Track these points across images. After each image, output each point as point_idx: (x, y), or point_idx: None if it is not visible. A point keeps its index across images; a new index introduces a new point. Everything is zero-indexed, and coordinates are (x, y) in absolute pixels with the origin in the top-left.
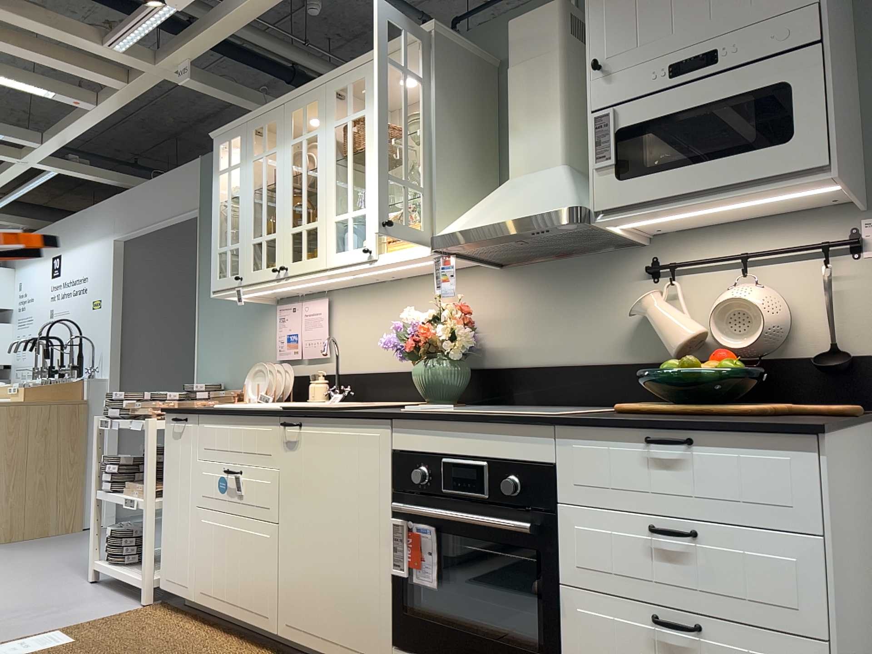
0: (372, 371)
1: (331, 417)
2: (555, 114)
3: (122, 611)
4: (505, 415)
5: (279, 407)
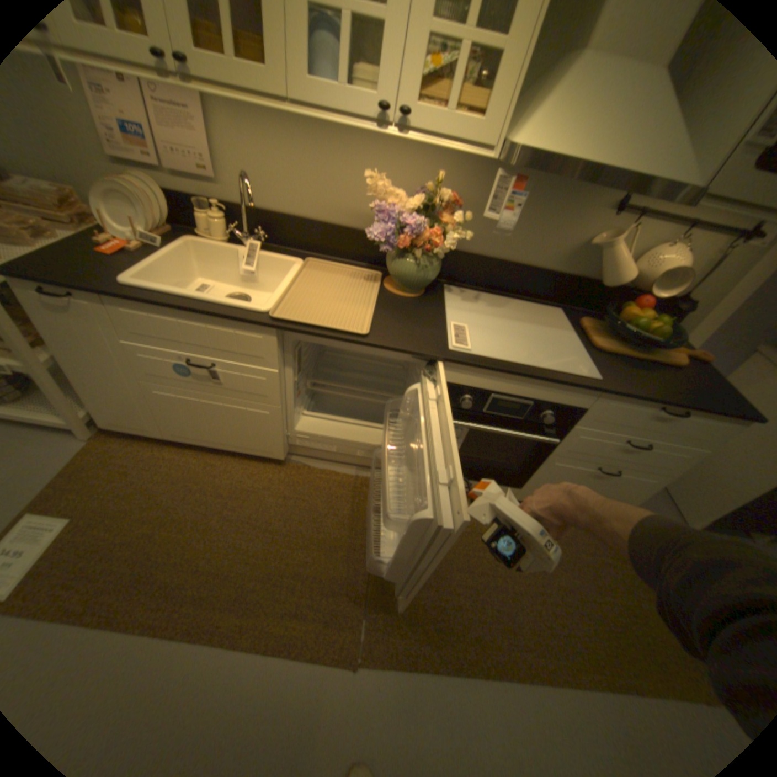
0: (288, 213)
1: (366, 346)
2: None
3: (66, 455)
4: (560, 373)
5: (261, 310)
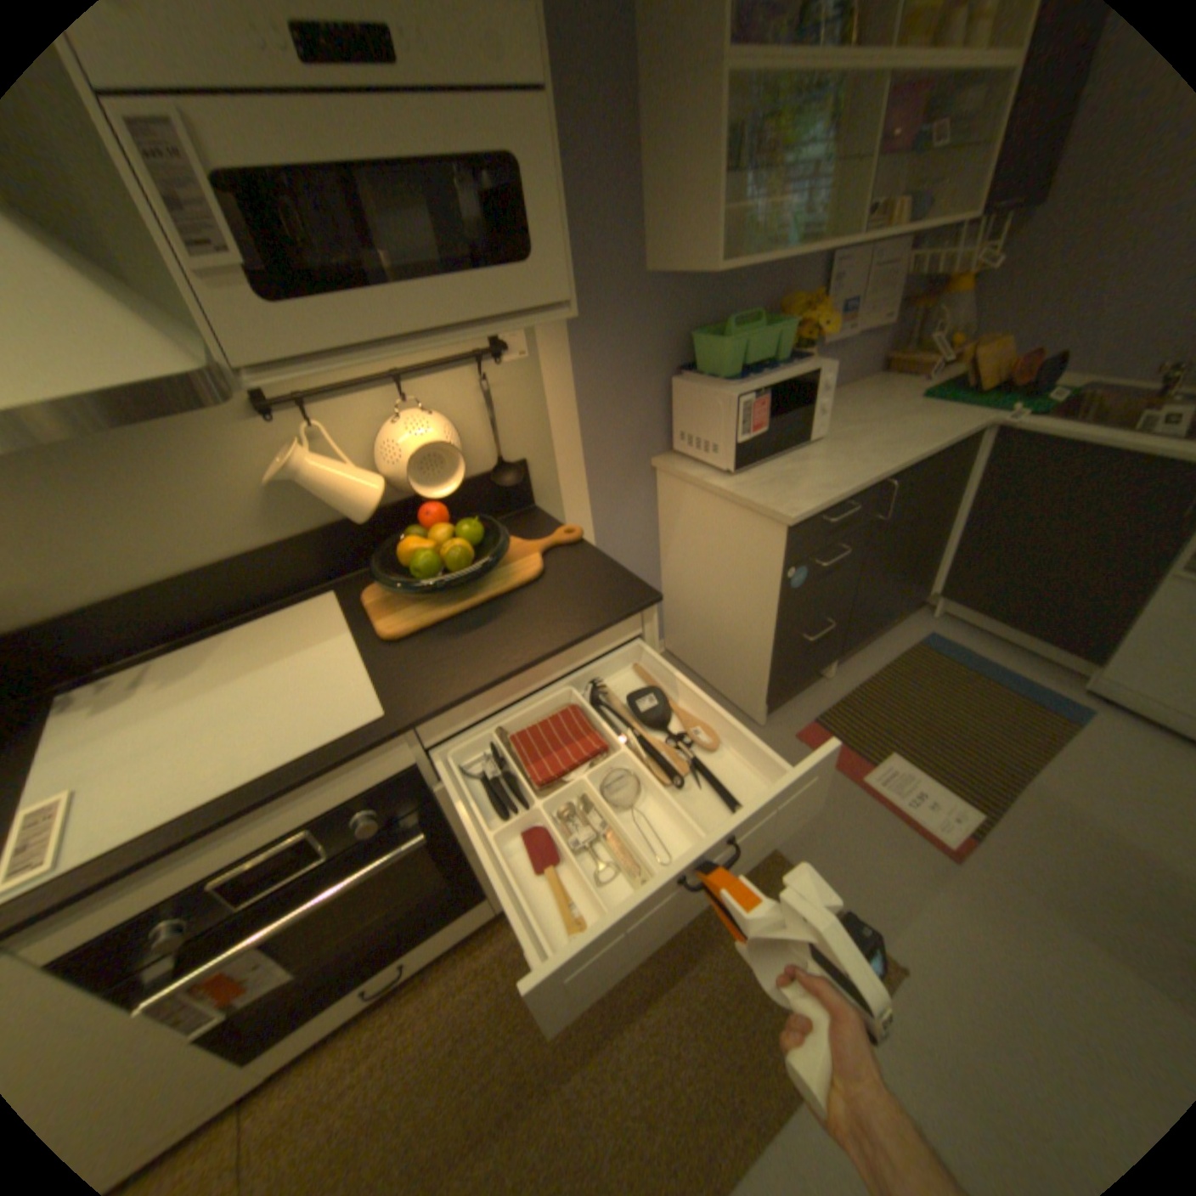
0: None
1: None
2: None
3: None
4: (294, 762)
5: None
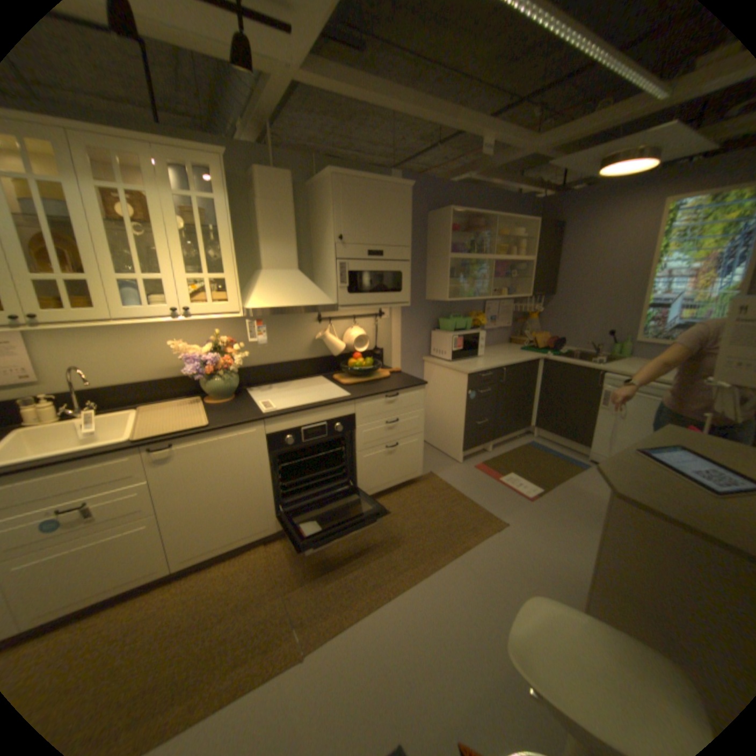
0: (112, 385)
1: (211, 431)
2: (293, 240)
3: None
4: (329, 400)
5: (122, 441)
